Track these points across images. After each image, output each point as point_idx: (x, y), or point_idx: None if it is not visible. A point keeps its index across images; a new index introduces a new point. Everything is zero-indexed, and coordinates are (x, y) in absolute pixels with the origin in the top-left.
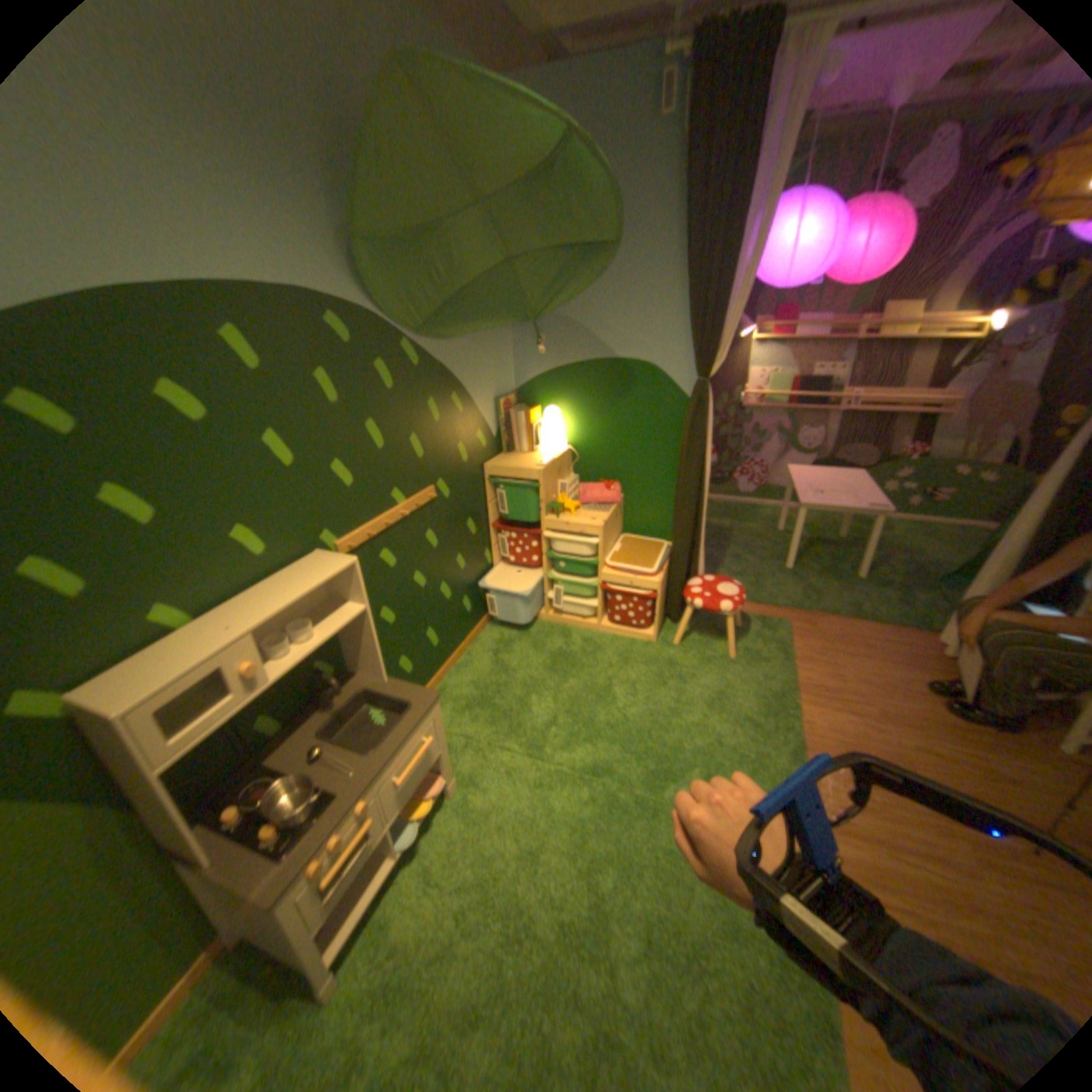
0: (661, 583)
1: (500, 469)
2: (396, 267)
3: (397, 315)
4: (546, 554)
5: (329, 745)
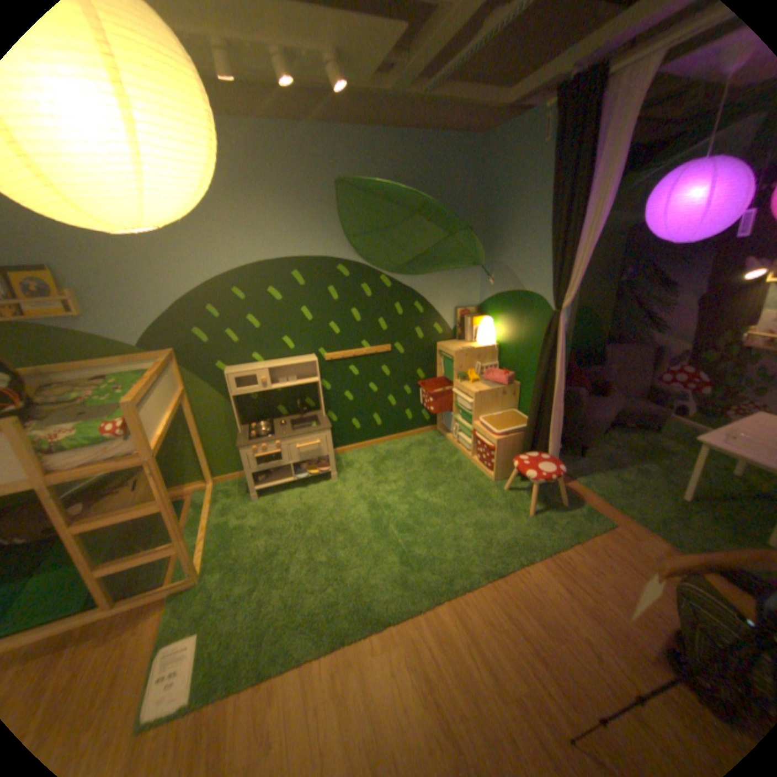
0: (502, 443)
1: (441, 347)
2: (373, 245)
3: (376, 265)
4: (454, 402)
5: (288, 425)
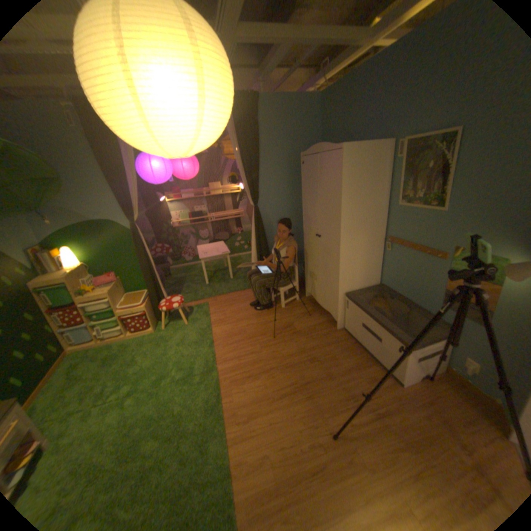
0: (146, 307)
1: (37, 283)
2: None
3: None
4: (83, 315)
5: None
